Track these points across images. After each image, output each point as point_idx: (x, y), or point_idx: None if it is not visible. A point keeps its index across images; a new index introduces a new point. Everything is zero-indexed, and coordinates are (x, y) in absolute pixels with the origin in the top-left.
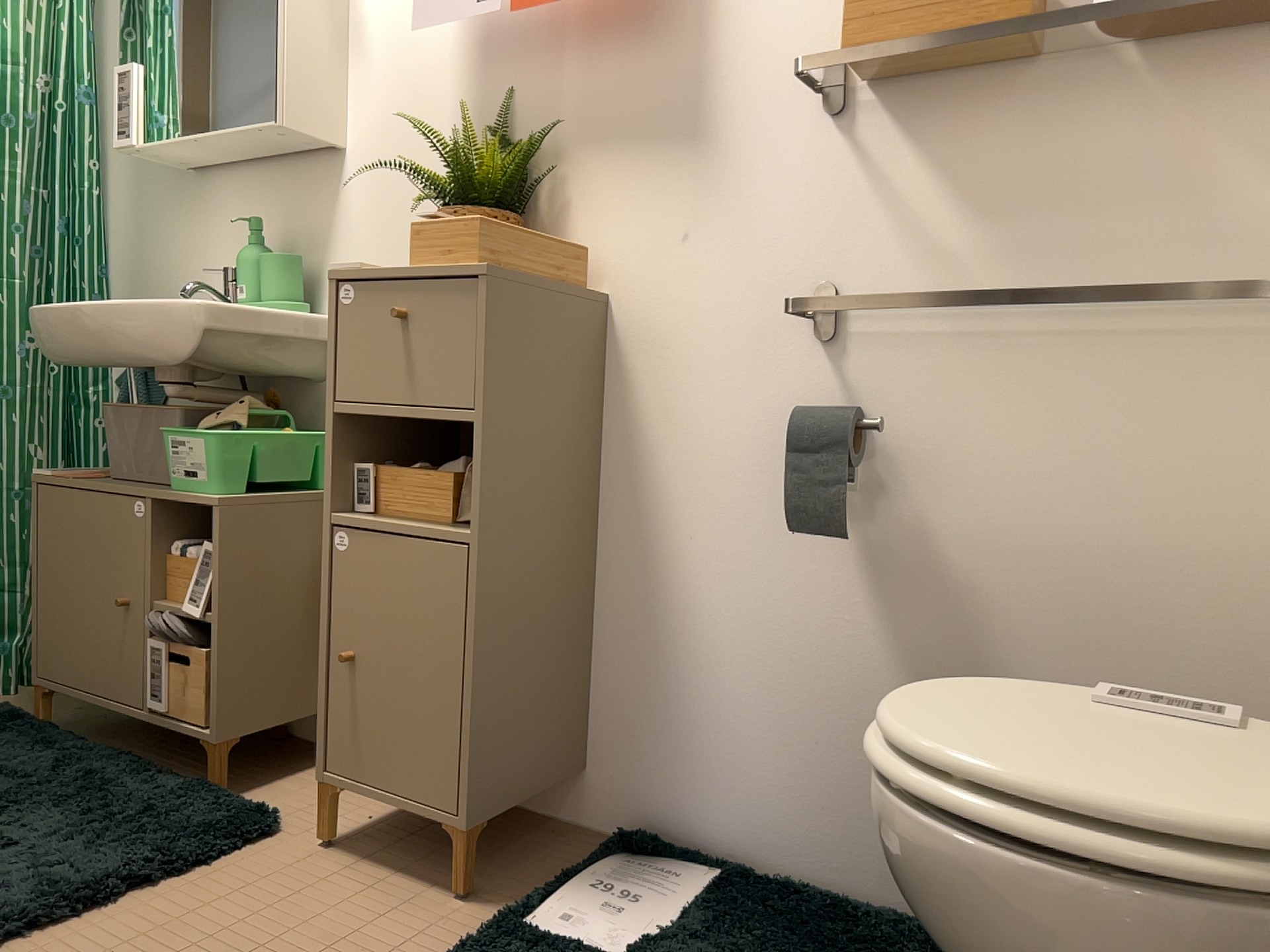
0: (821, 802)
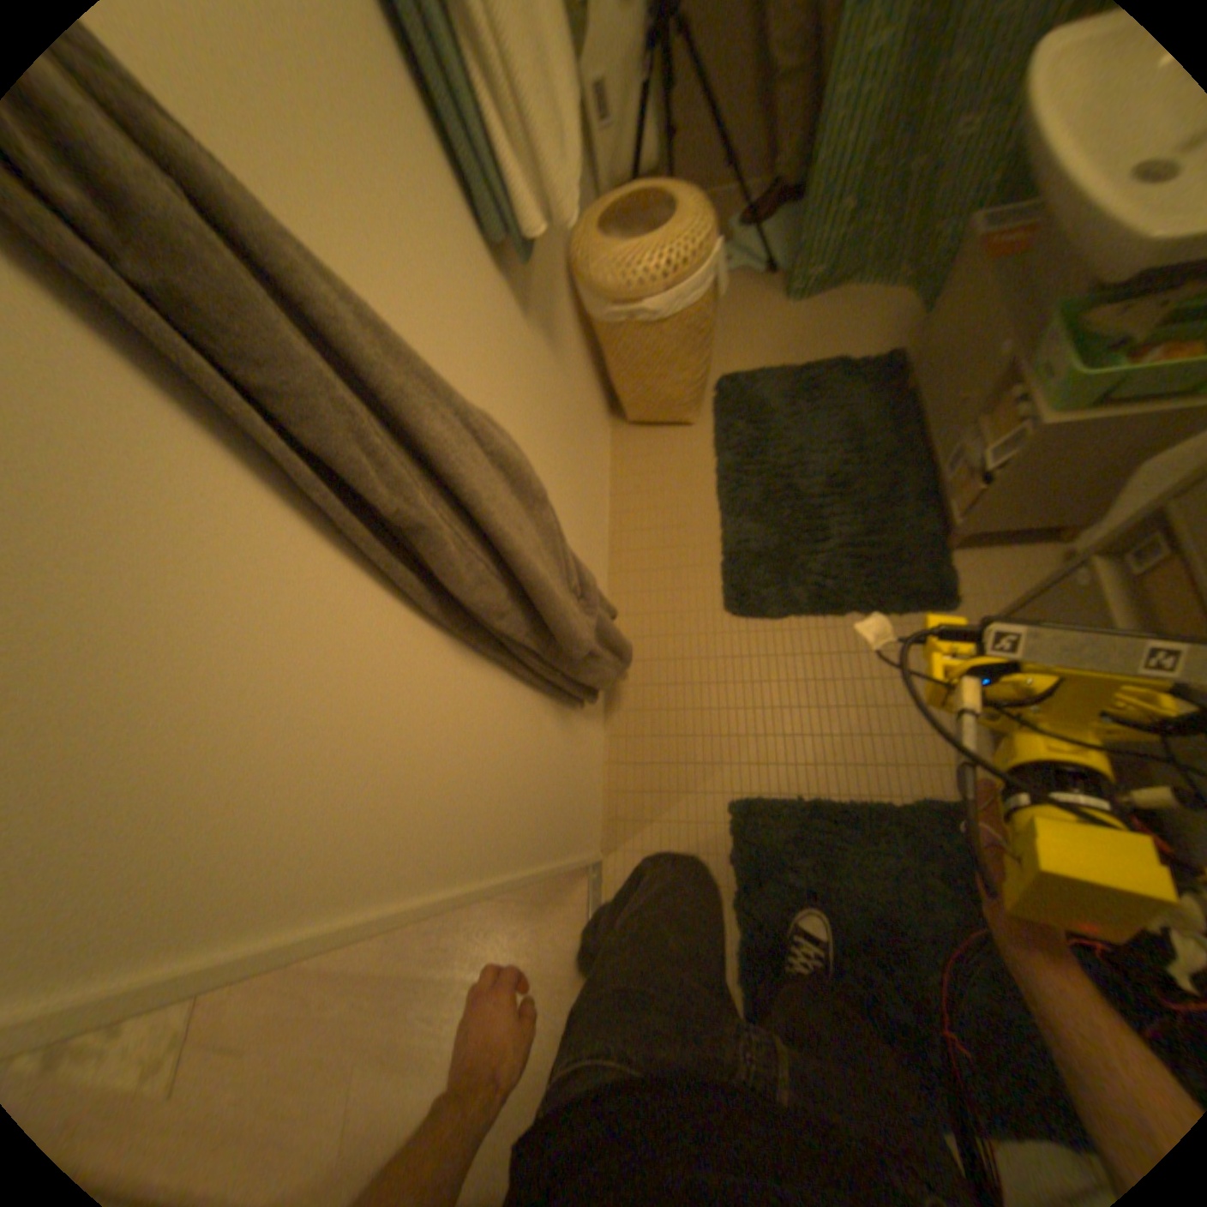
0: None
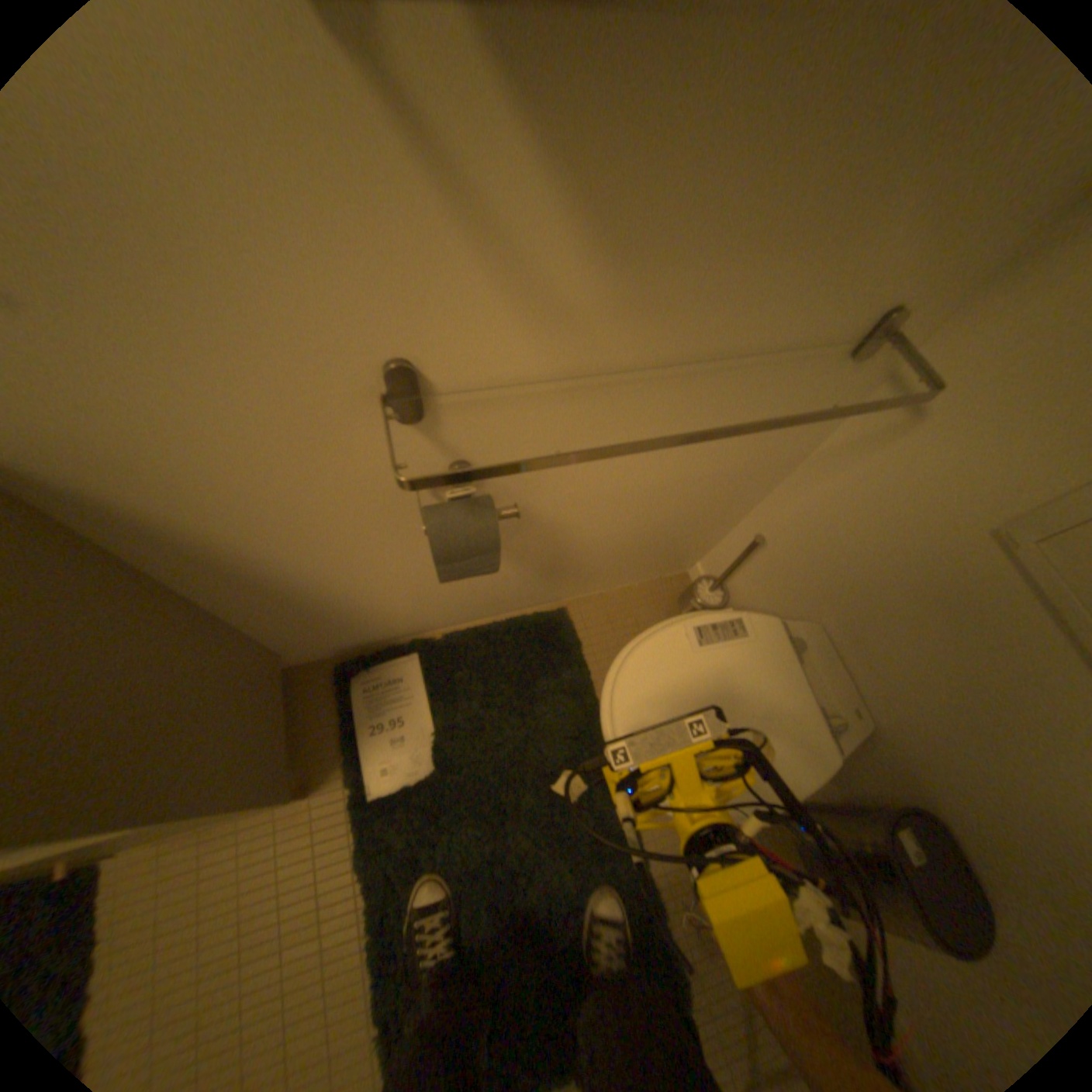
0: (463, 609)
